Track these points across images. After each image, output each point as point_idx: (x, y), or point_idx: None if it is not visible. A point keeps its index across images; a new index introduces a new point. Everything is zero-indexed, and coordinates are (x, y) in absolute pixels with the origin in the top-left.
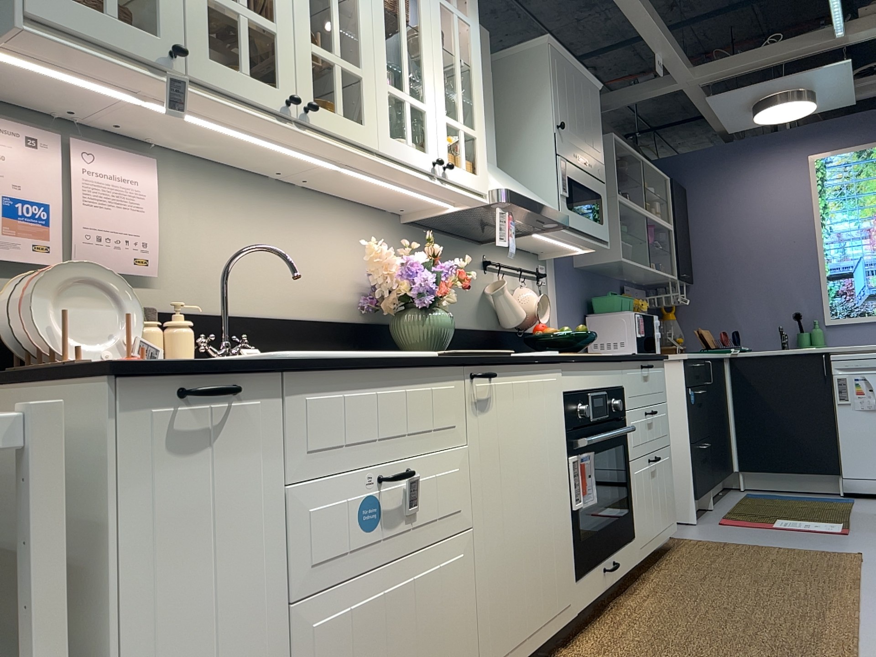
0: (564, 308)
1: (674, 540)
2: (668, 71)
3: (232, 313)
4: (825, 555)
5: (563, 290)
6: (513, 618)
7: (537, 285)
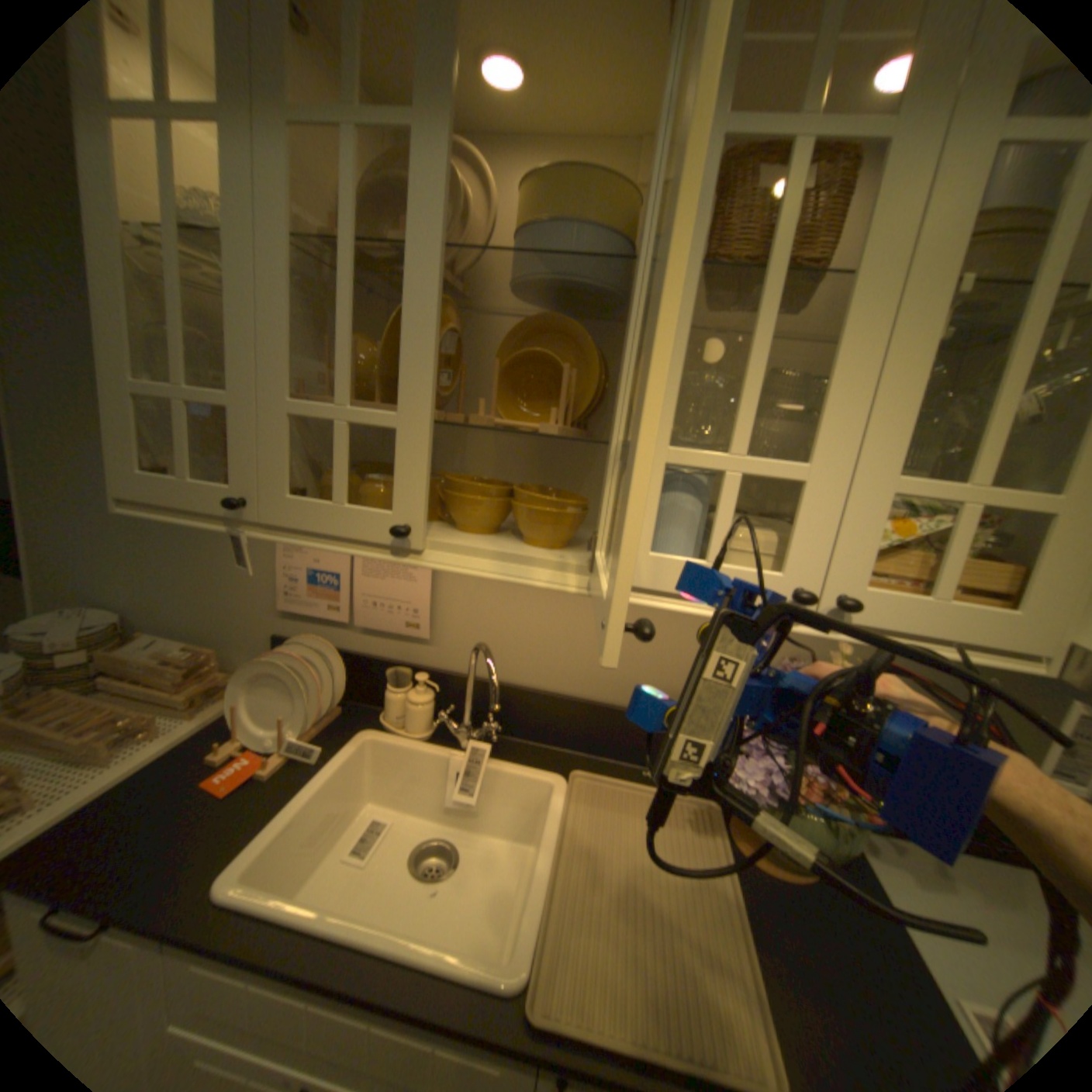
0: None
1: None
2: None
3: (515, 682)
4: None
5: None
6: None
7: None
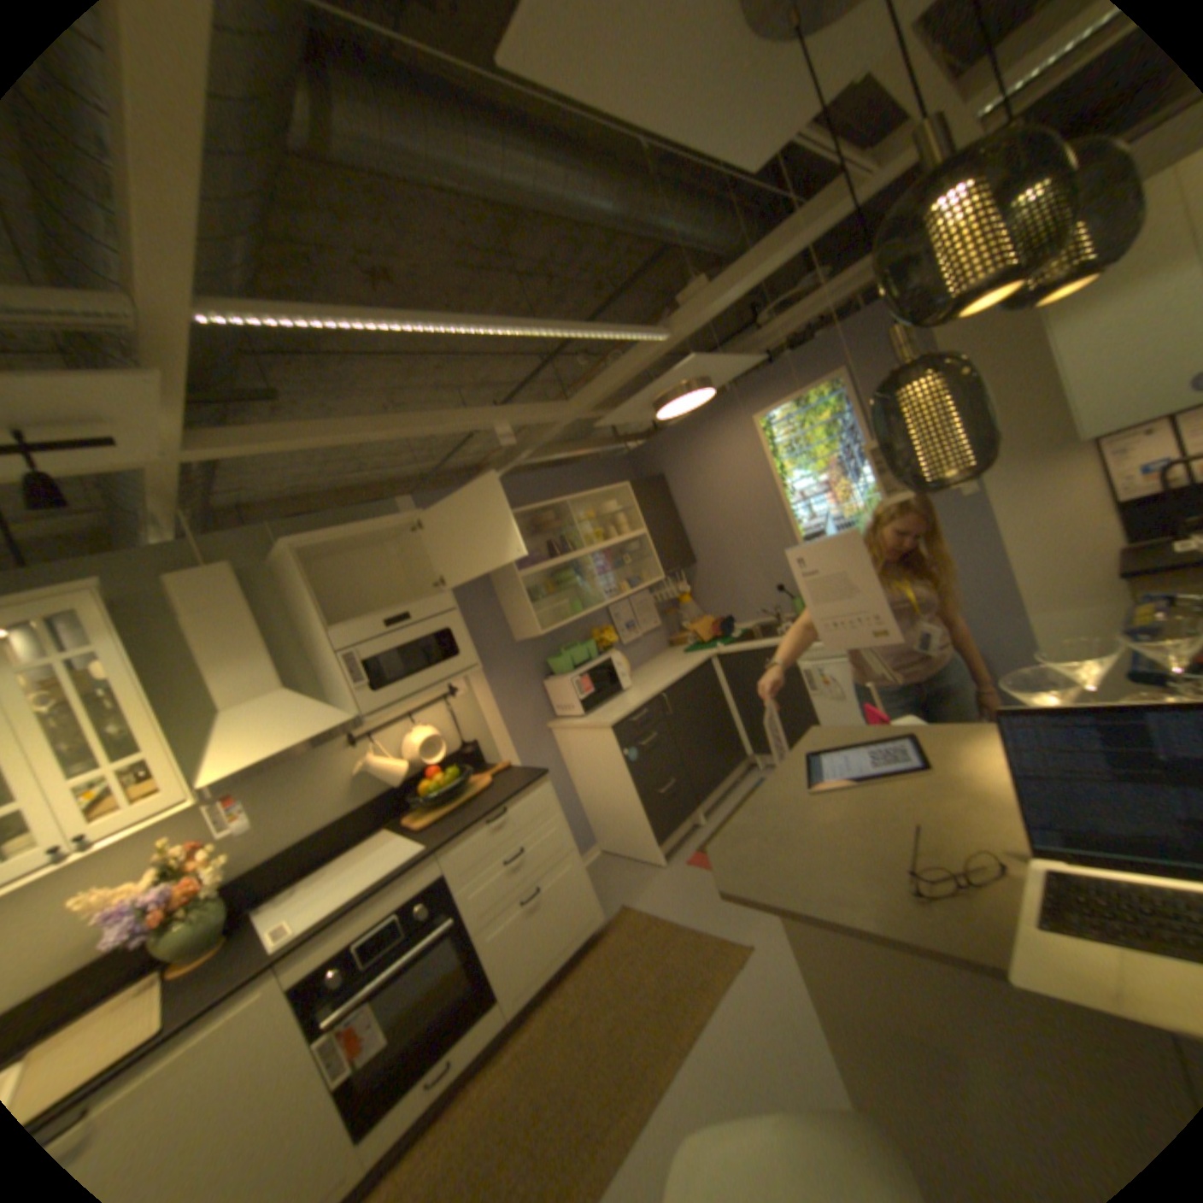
0: (504, 697)
1: (617, 921)
2: (531, 428)
3: None
4: (716, 960)
5: (498, 681)
6: None
7: (446, 708)
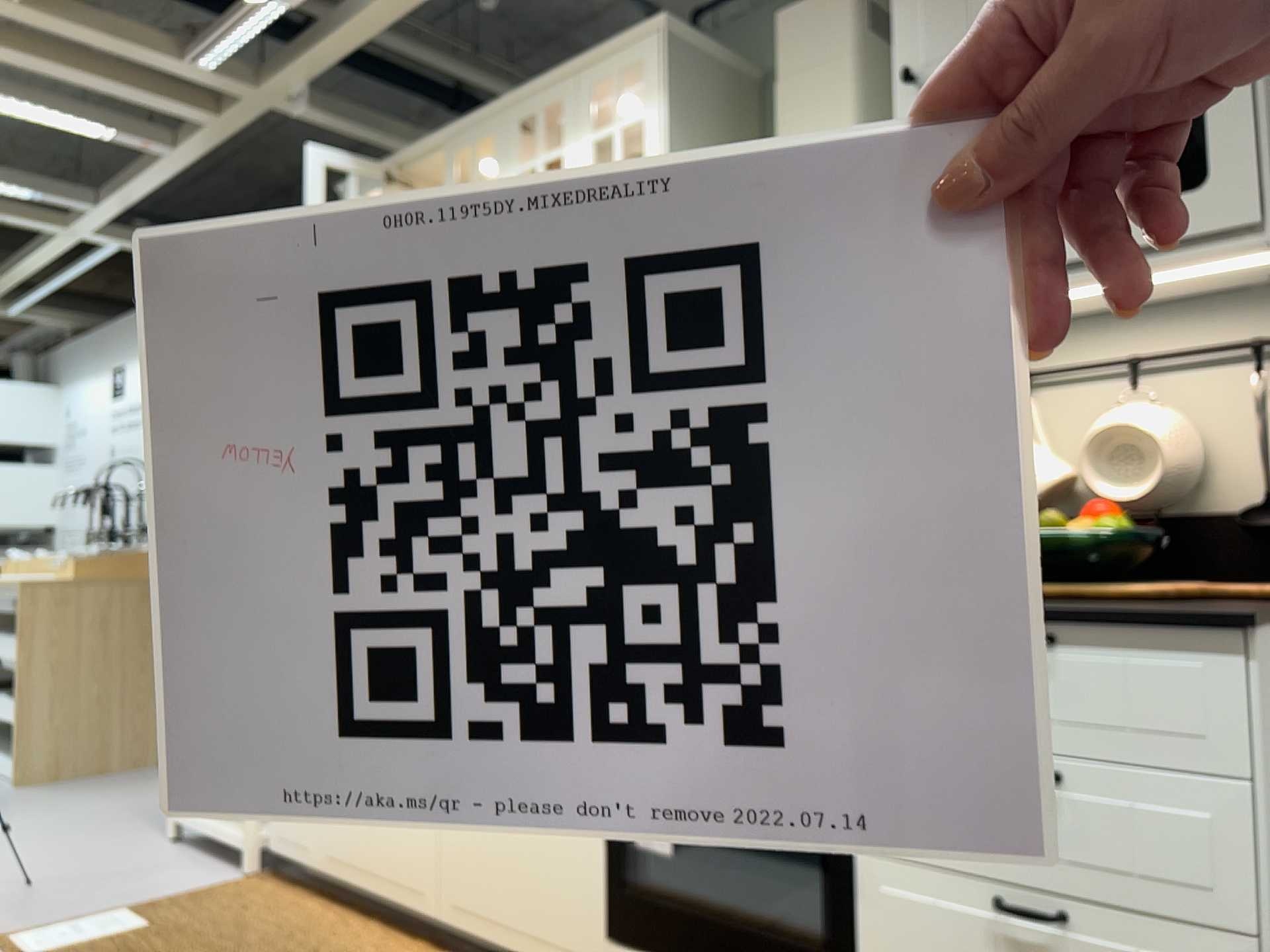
0: None
1: None
2: None
3: None
4: None
5: None
6: (479, 885)
7: (1258, 375)
